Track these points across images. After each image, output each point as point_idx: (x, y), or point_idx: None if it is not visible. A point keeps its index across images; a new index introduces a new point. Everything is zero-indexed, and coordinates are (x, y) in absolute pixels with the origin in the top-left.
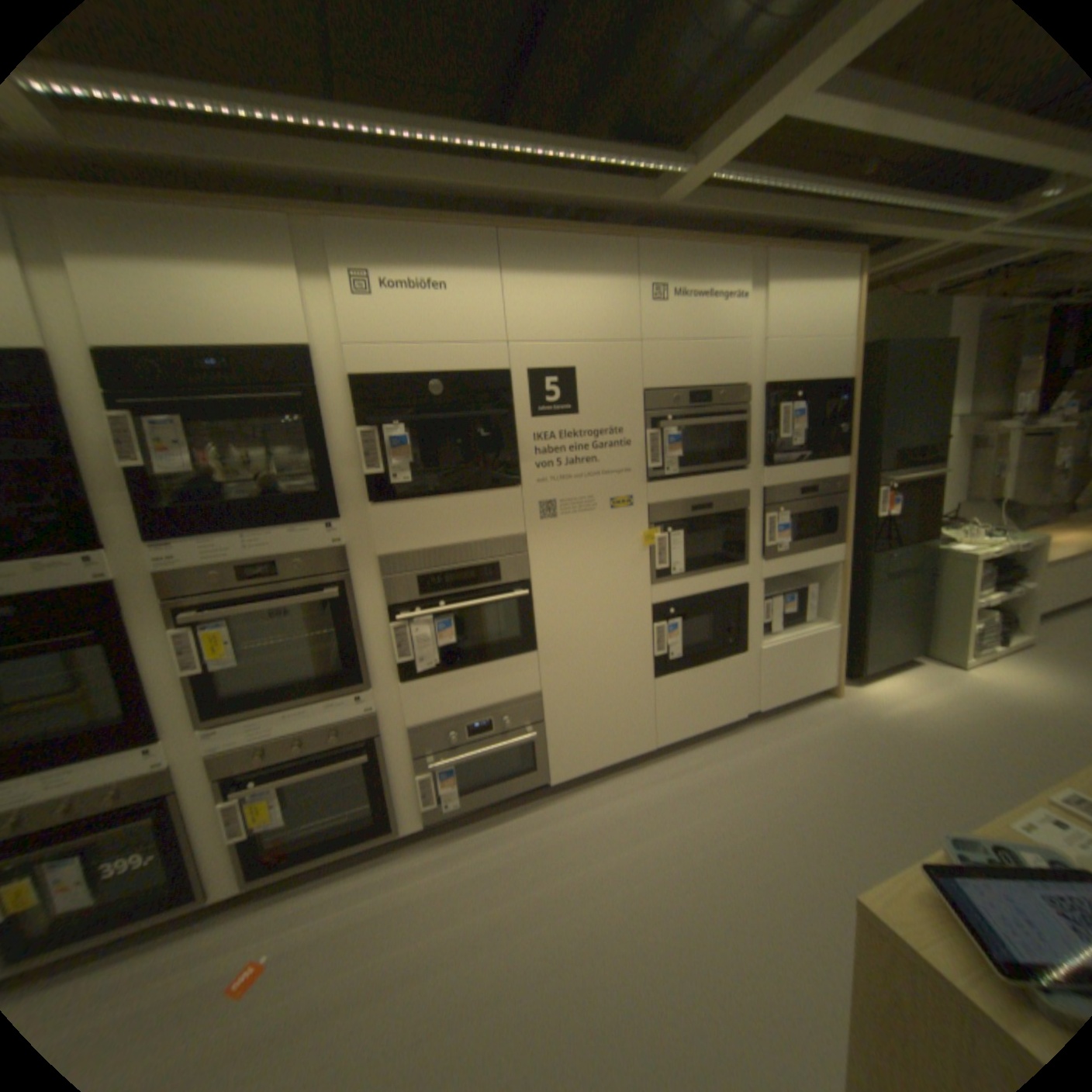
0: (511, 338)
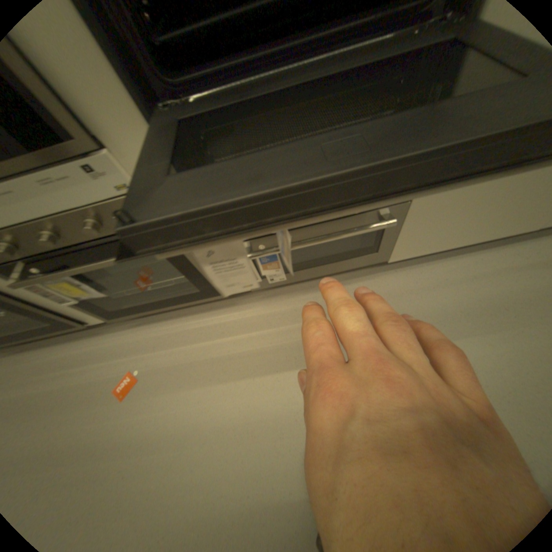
0: None
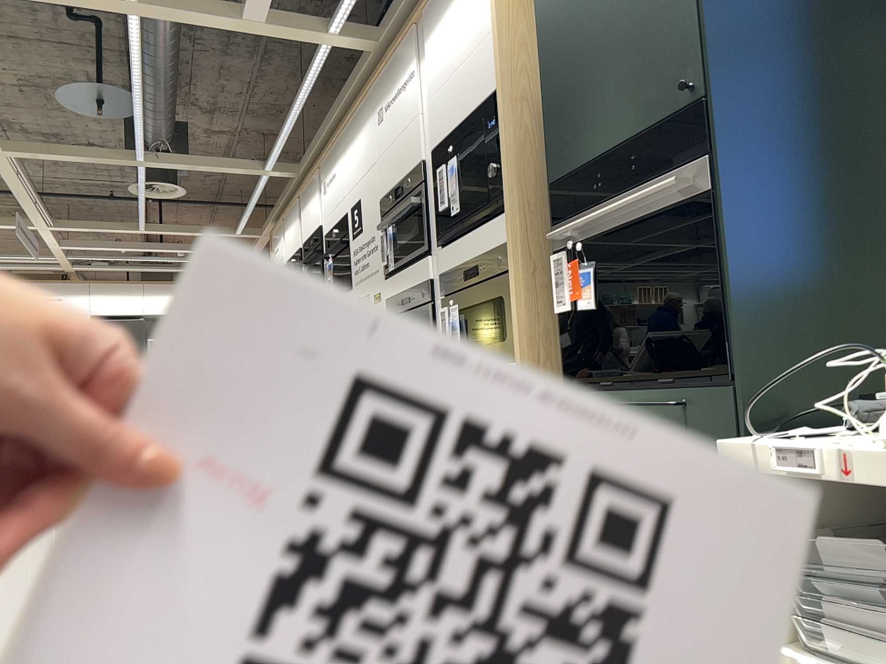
0: (346, 191)
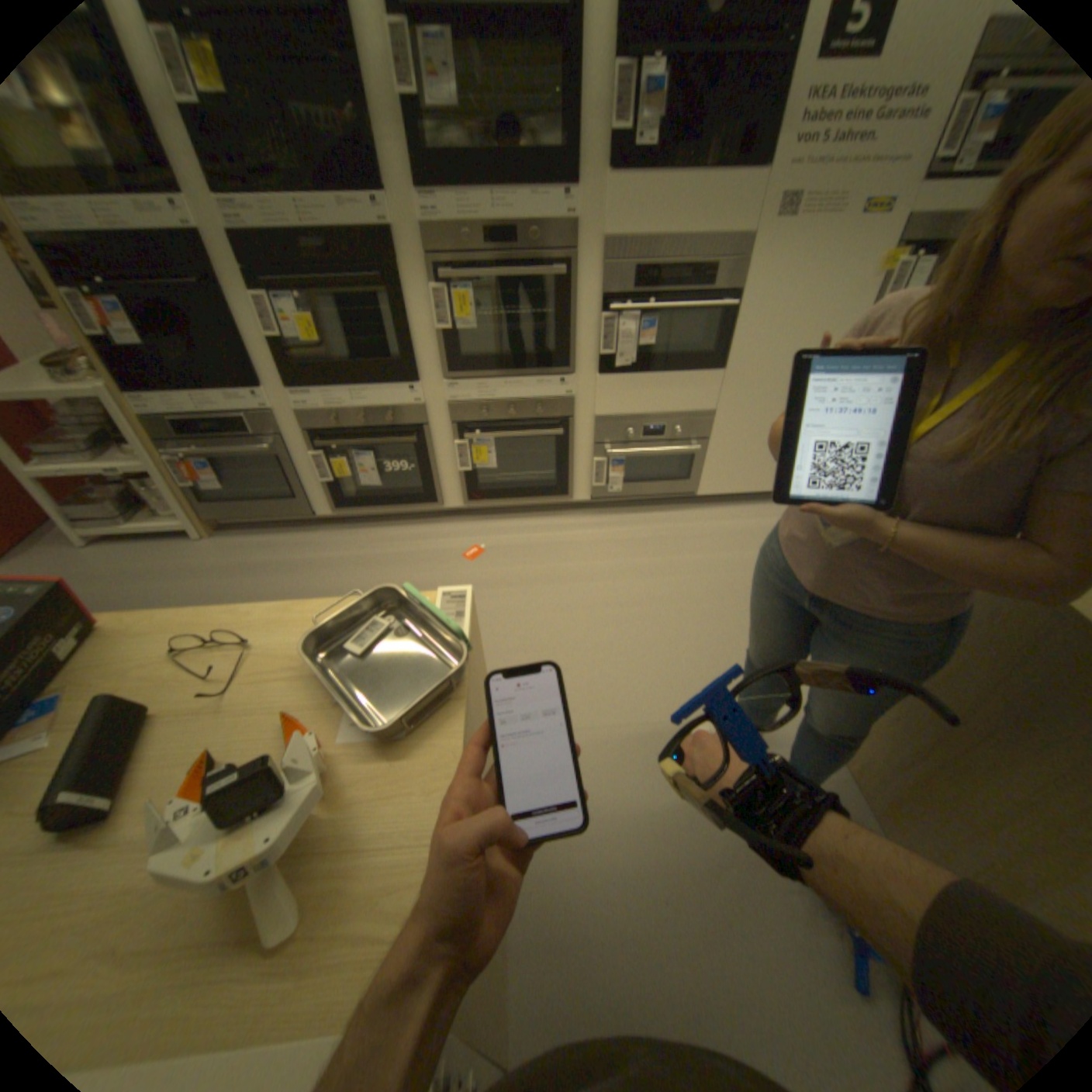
0: None
